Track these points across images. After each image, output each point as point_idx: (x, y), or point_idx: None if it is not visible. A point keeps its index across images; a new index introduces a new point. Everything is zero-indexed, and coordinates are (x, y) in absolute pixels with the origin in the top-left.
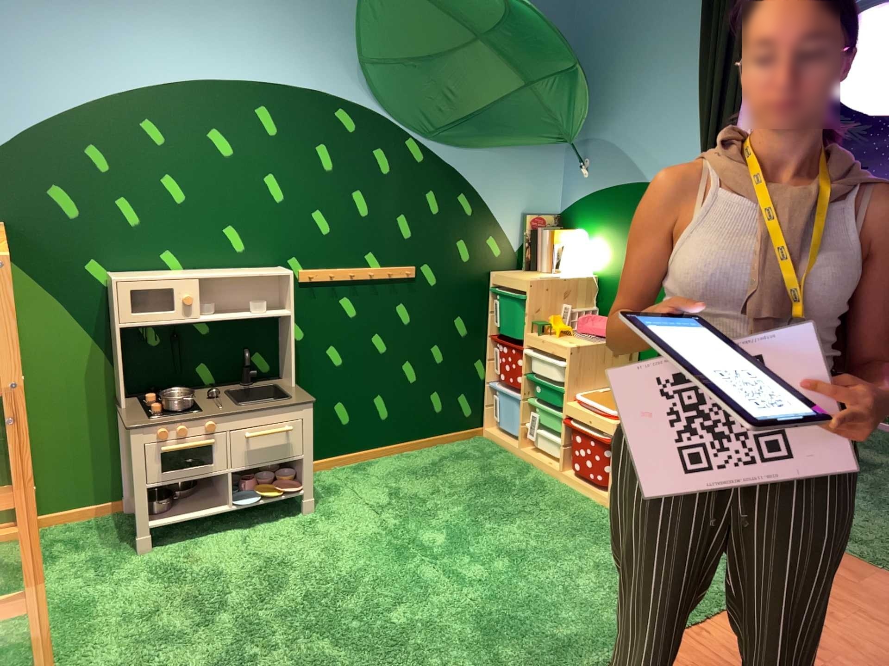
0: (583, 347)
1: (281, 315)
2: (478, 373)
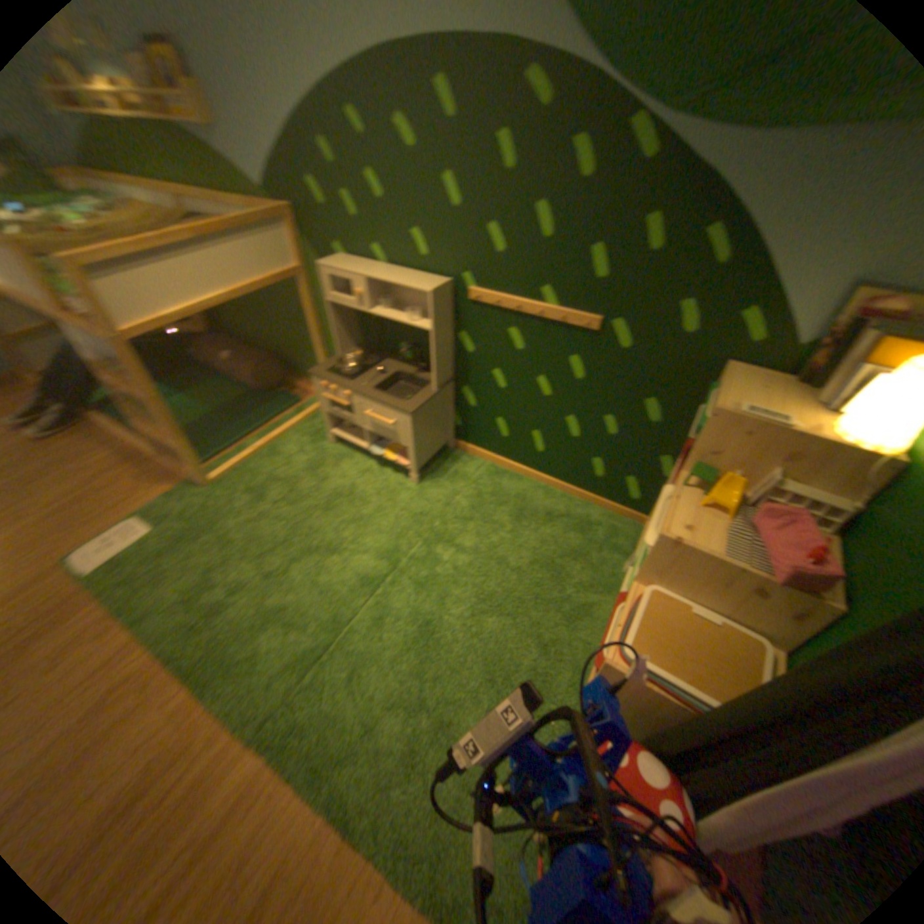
0: (695, 554)
1: (423, 329)
2: (664, 473)
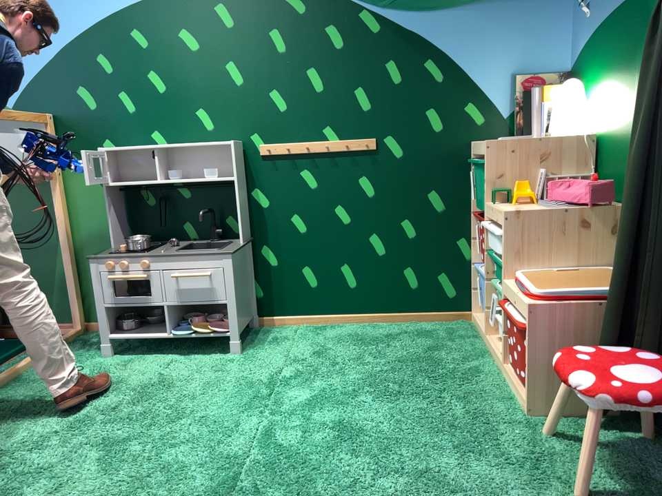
0: (531, 212)
1: (223, 179)
2: (464, 254)
